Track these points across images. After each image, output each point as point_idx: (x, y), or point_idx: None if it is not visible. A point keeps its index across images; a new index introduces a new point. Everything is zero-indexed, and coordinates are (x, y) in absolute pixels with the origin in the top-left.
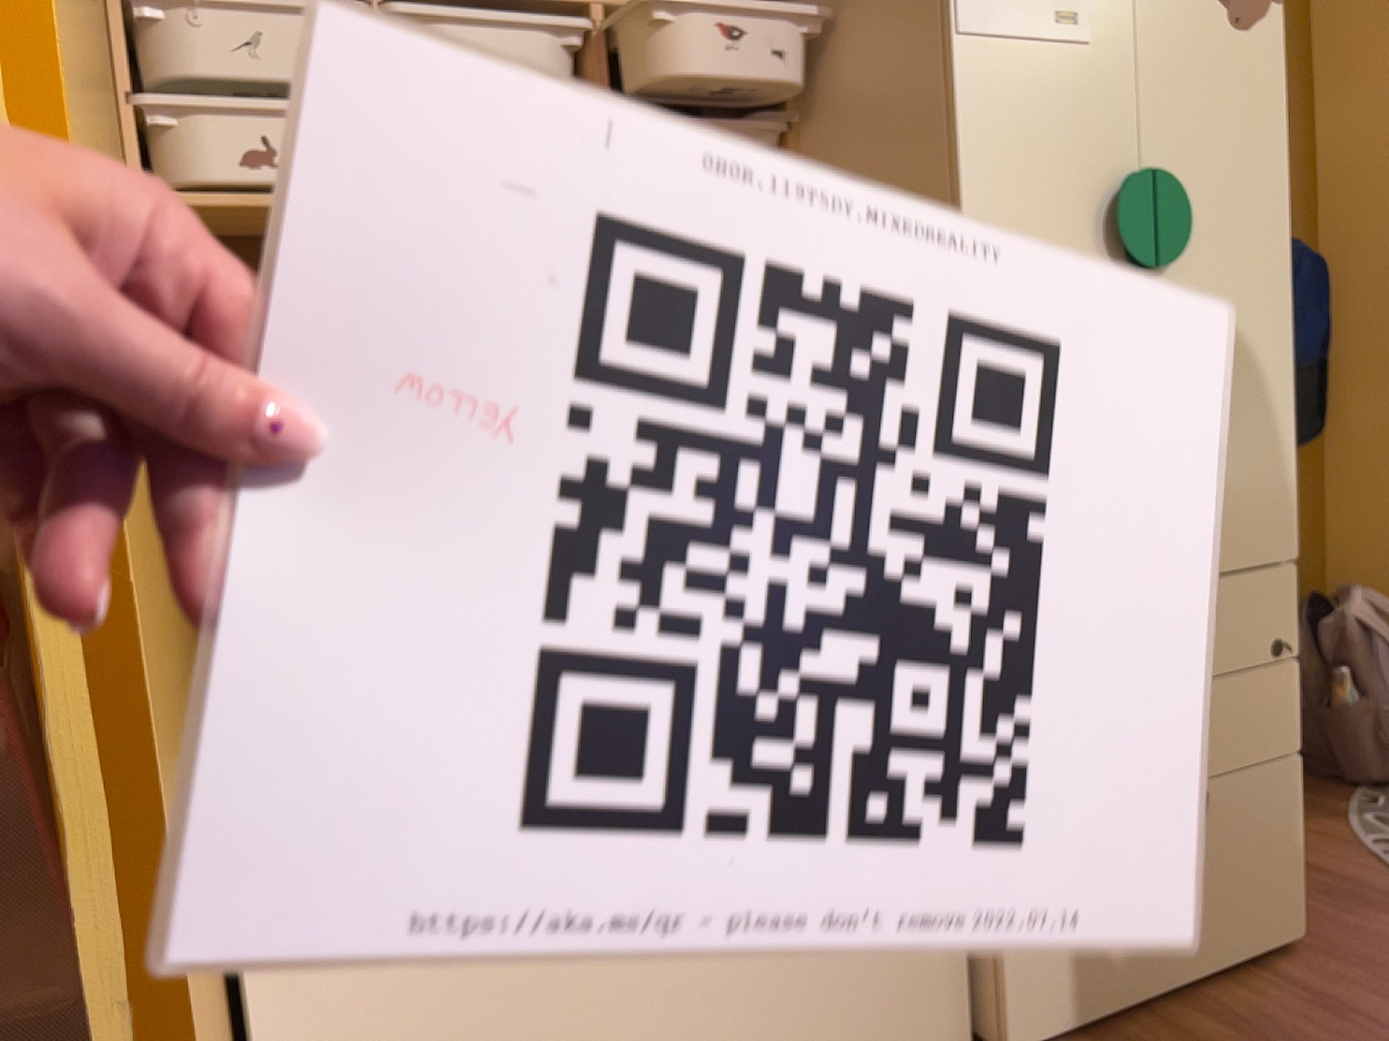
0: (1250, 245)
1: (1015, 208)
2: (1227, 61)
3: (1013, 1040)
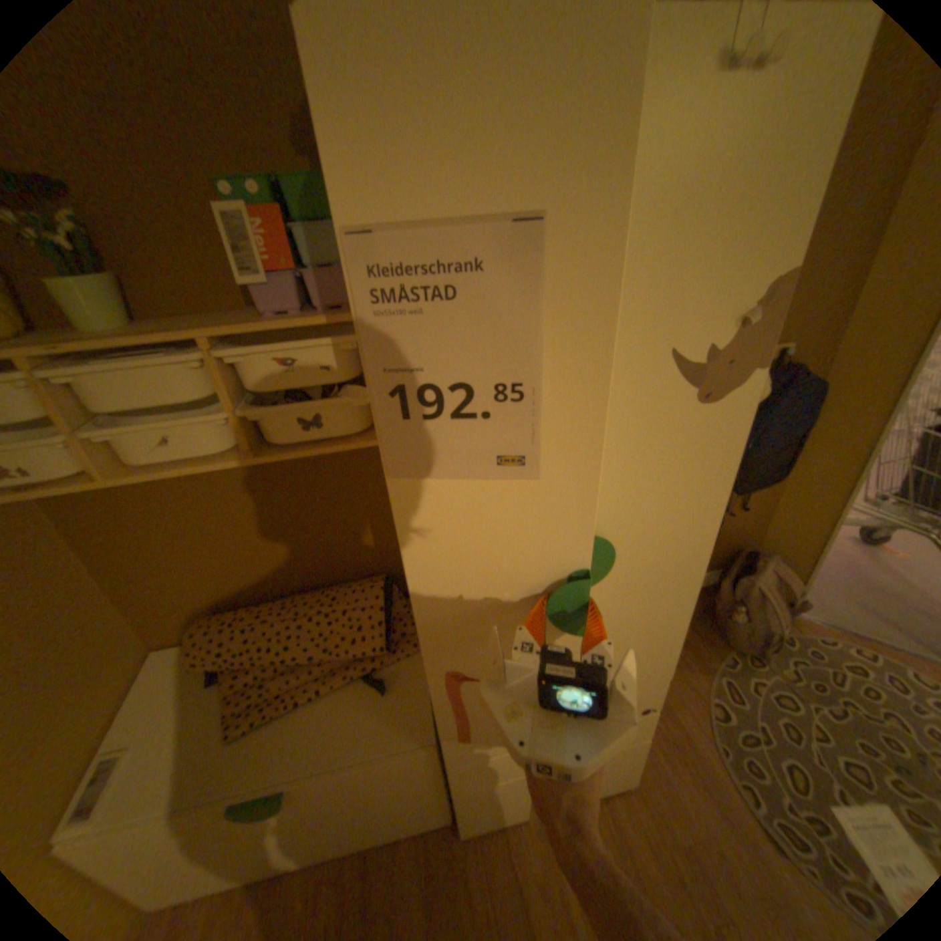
0: (674, 550)
1: (455, 572)
2: (685, 433)
3: (461, 837)
